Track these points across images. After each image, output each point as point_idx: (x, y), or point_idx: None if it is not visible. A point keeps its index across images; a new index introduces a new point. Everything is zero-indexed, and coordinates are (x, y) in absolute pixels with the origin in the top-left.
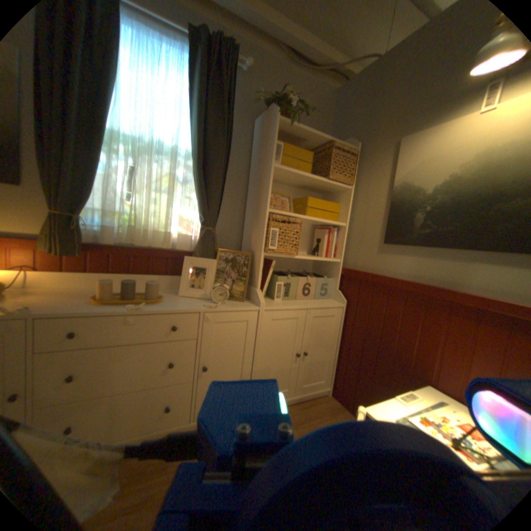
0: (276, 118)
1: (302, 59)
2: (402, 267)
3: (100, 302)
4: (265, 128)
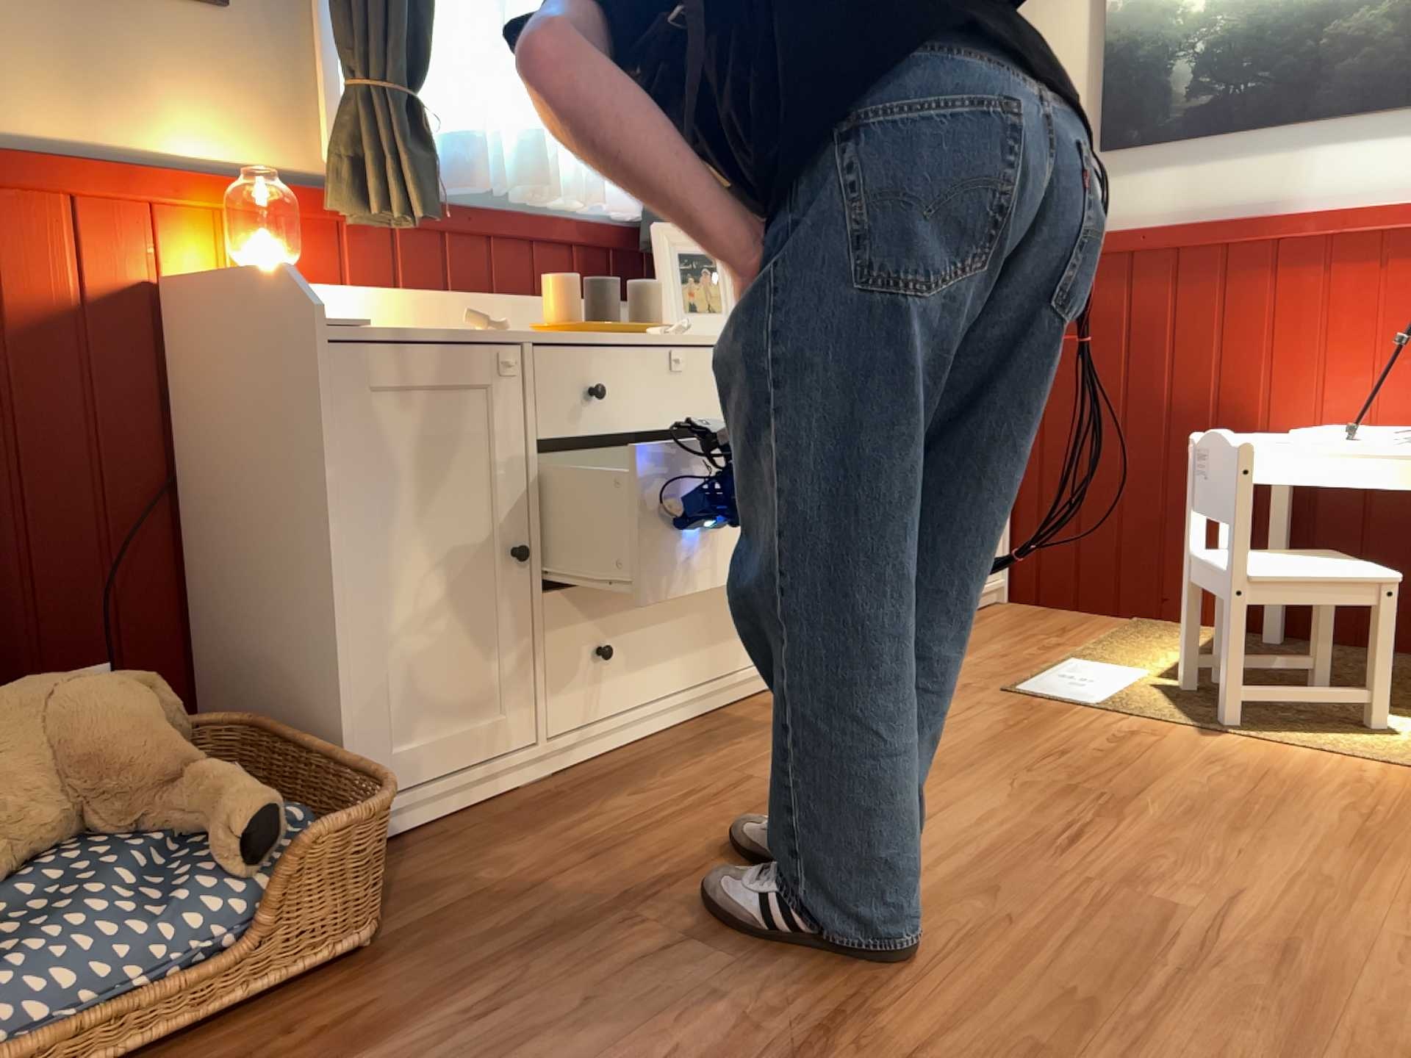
0: None
1: None
2: (1152, 200)
3: (586, 323)
4: None
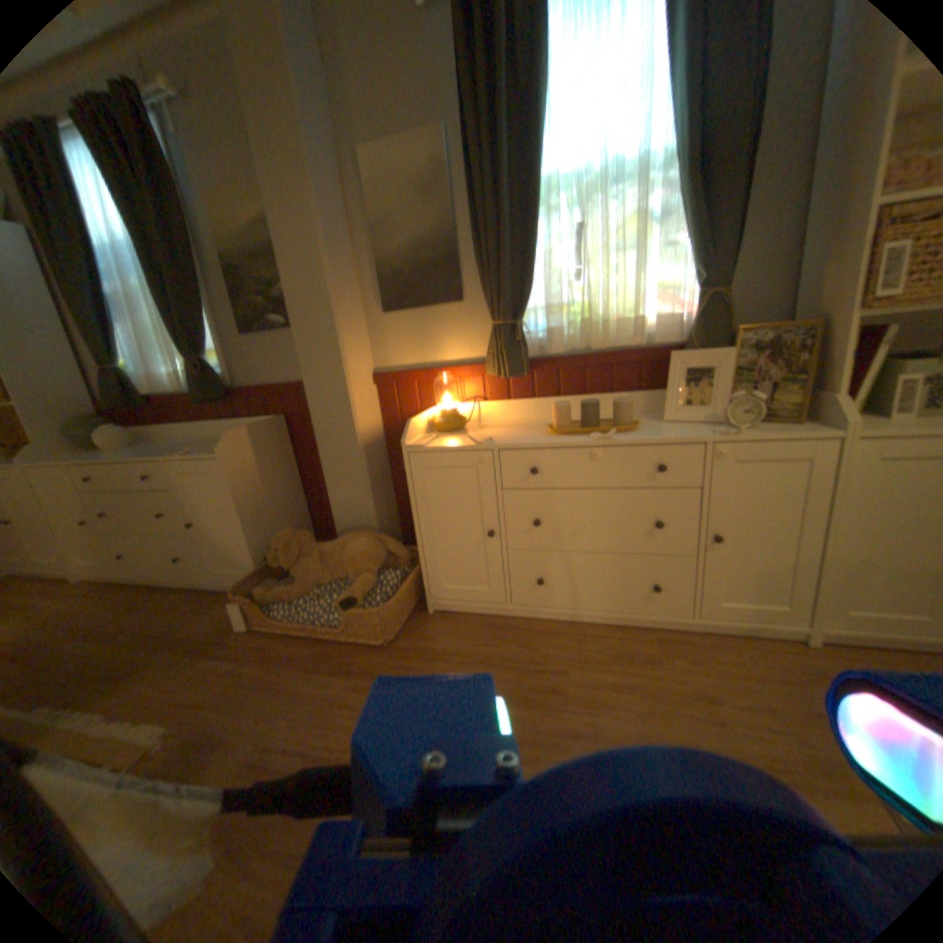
0: None
1: None
2: None
3: (558, 431)
4: None
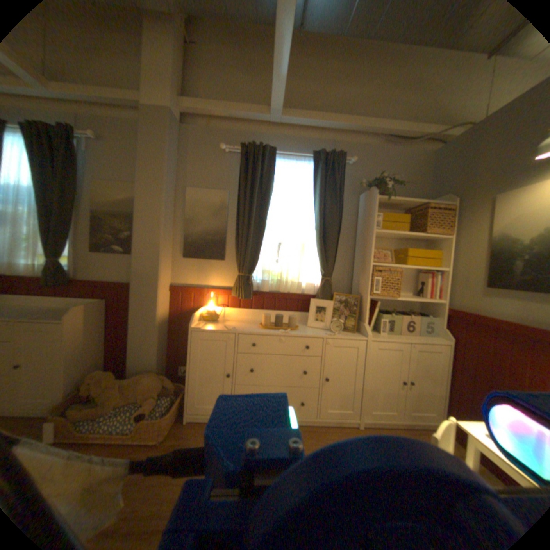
0: (376, 197)
1: (398, 137)
2: (507, 310)
3: (265, 327)
4: (367, 202)
